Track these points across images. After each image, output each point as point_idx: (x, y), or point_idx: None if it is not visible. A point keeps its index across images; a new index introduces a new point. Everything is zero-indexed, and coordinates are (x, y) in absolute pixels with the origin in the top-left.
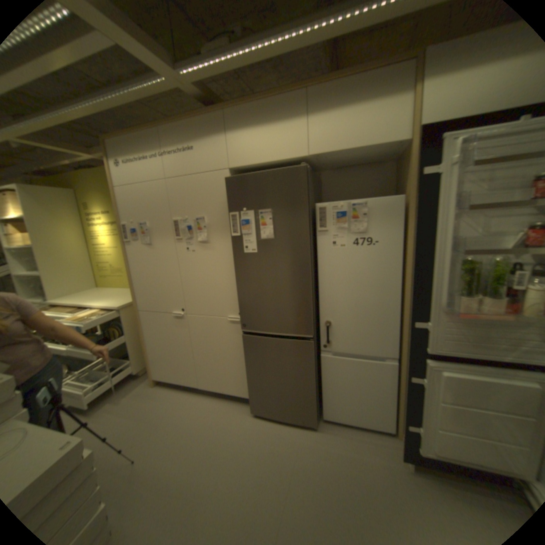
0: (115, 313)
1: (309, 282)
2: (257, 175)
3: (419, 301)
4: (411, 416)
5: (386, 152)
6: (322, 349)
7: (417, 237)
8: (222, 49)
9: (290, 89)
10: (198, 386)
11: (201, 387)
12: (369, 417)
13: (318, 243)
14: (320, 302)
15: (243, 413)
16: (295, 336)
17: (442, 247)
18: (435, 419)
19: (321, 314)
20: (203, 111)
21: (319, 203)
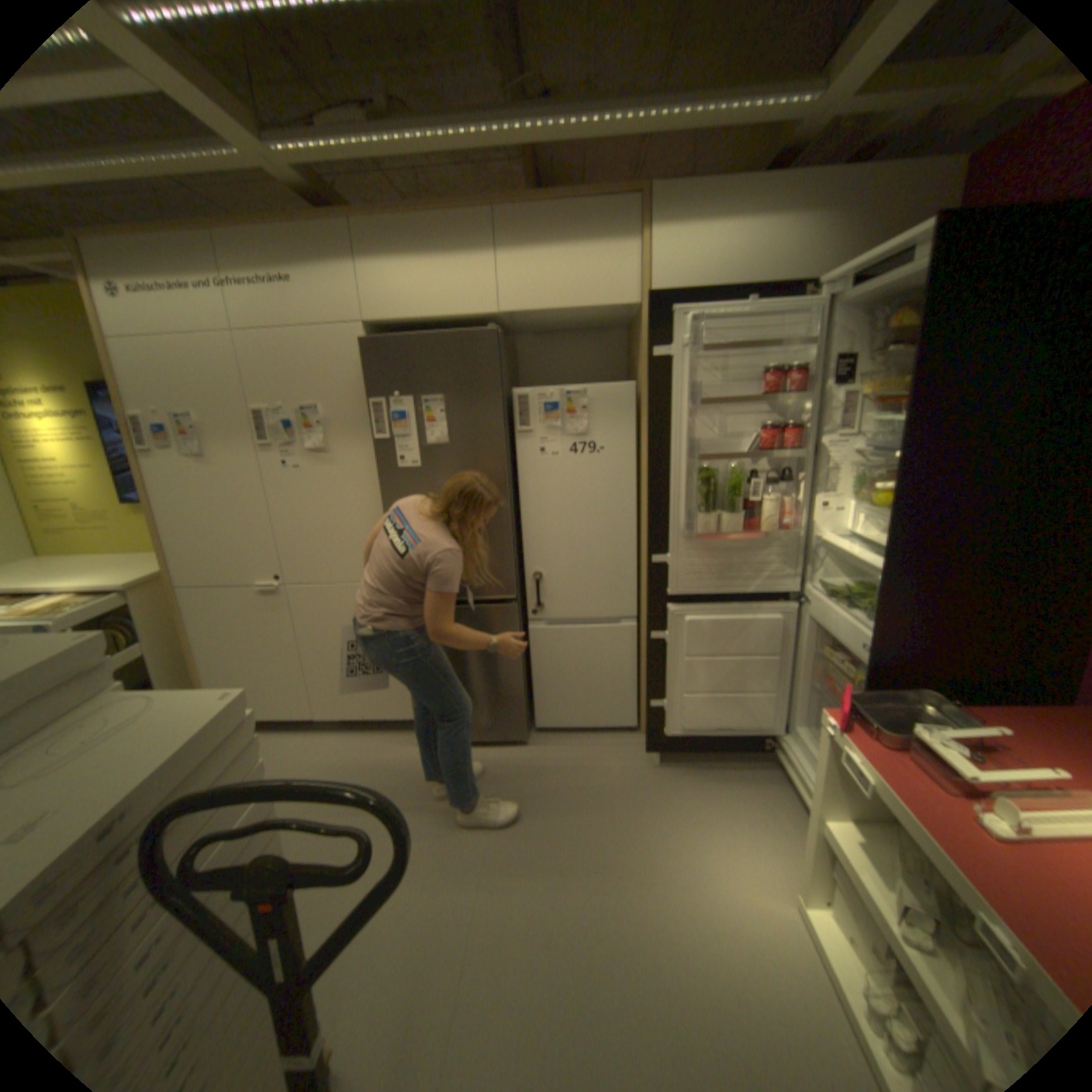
0: (117, 598)
1: (507, 512)
2: (417, 339)
3: (655, 526)
4: (652, 686)
5: (611, 317)
6: (529, 619)
7: (649, 440)
8: (353, 127)
9: (466, 204)
10: (312, 717)
11: (319, 717)
12: (600, 710)
13: (518, 452)
14: (524, 544)
15: (403, 744)
16: (488, 600)
17: (677, 453)
18: (679, 681)
19: (525, 564)
20: (310, 215)
21: (517, 390)
